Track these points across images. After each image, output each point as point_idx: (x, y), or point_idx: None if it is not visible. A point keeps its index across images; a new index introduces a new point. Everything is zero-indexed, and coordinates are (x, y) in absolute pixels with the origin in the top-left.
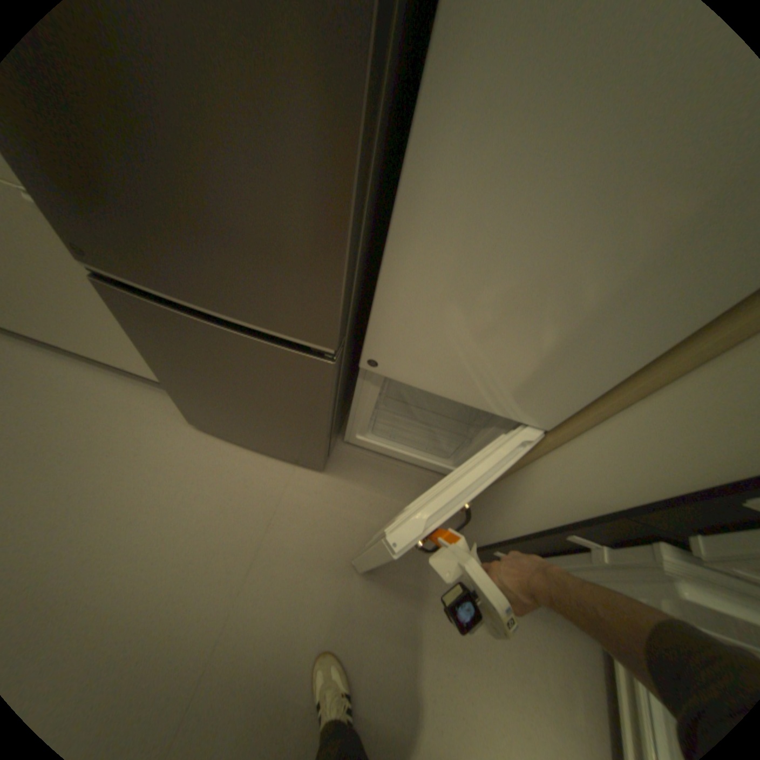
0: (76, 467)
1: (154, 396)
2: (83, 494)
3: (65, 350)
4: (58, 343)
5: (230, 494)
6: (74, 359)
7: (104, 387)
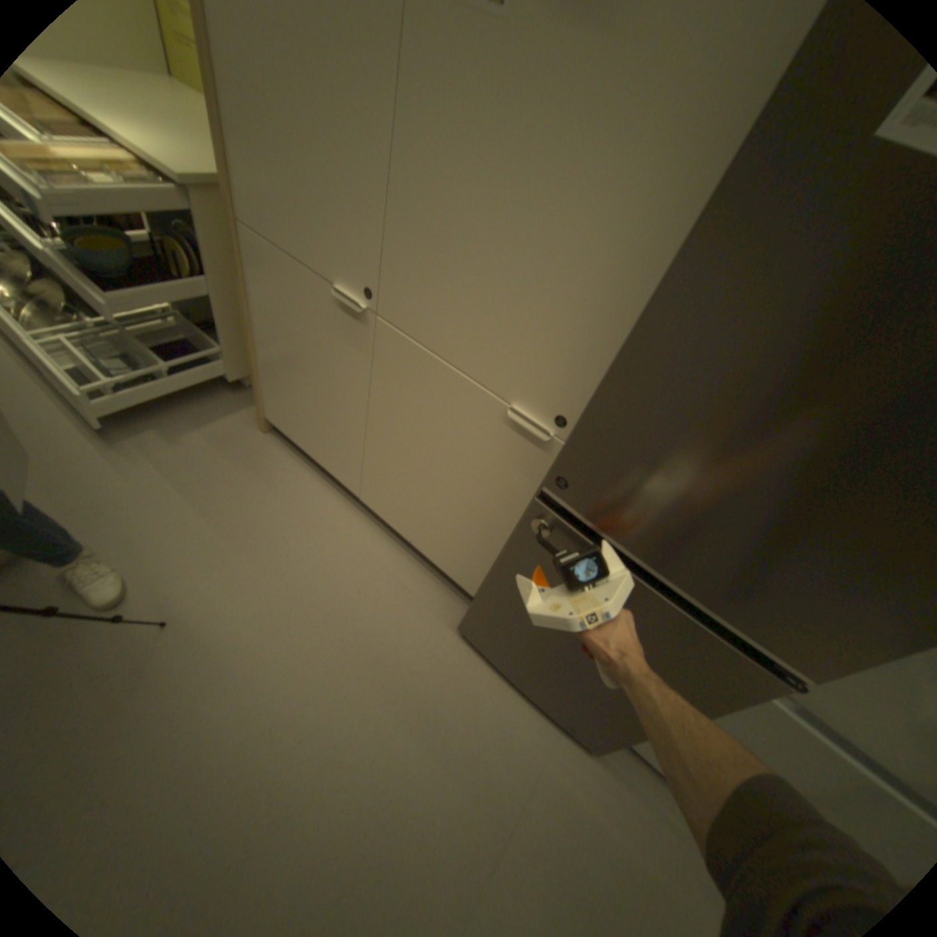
0: (339, 638)
1: (424, 579)
2: (340, 674)
3: (353, 498)
4: (361, 494)
5: (486, 743)
6: (359, 510)
7: (379, 551)
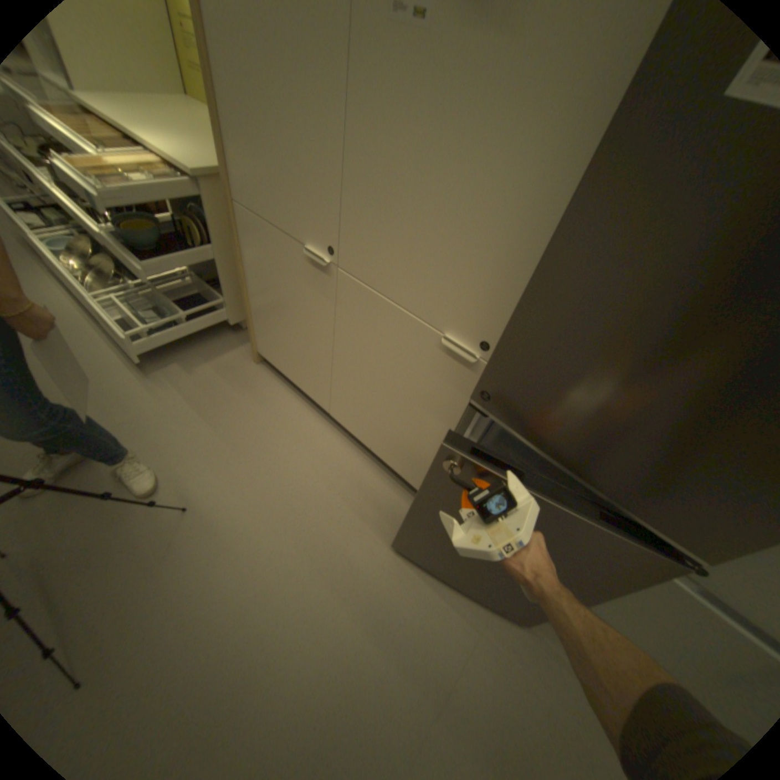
0: (314, 524)
1: (381, 479)
2: (315, 552)
3: (325, 413)
4: (330, 411)
5: (432, 612)
6: (329, 423)
7: (345, 456)
